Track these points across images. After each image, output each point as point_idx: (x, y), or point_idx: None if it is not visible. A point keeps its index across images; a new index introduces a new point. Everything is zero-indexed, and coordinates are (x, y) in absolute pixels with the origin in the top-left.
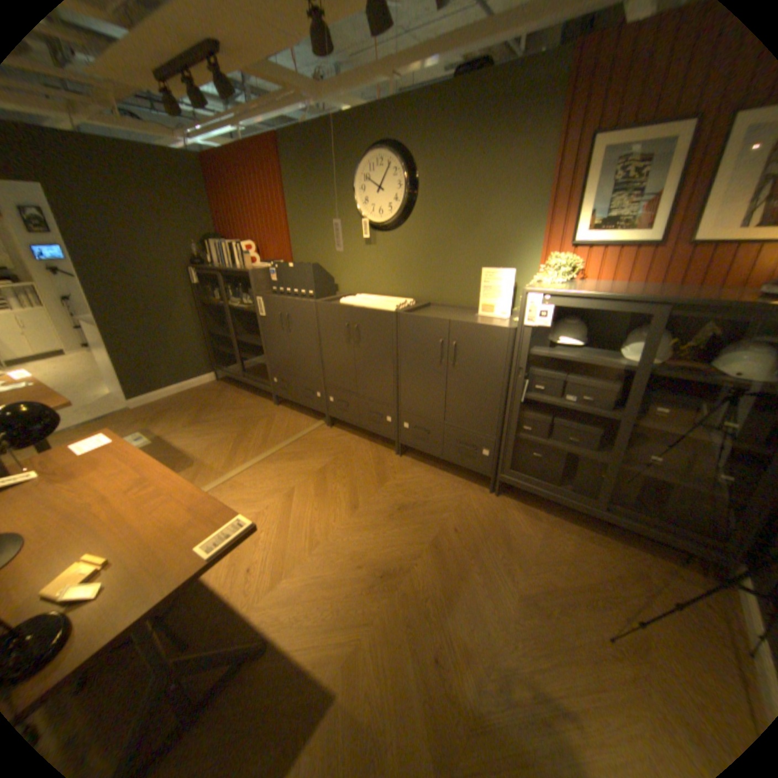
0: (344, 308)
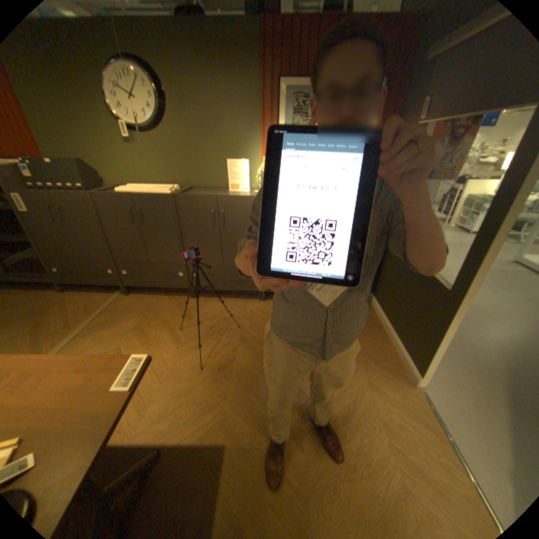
0: (124, 195)
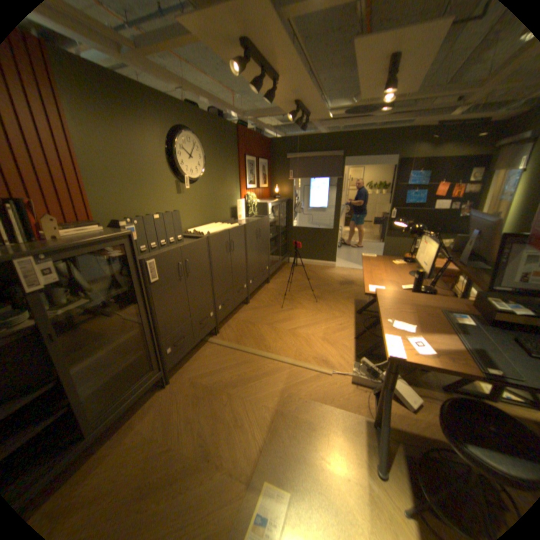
0: (225, 232)
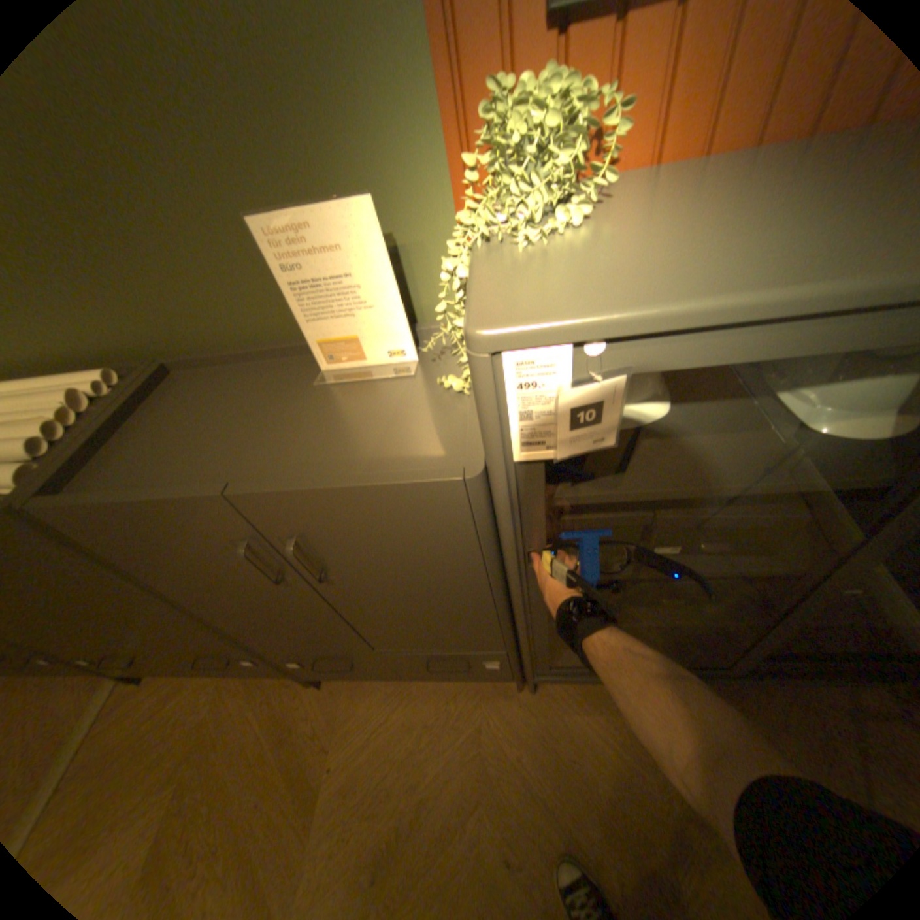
0: None
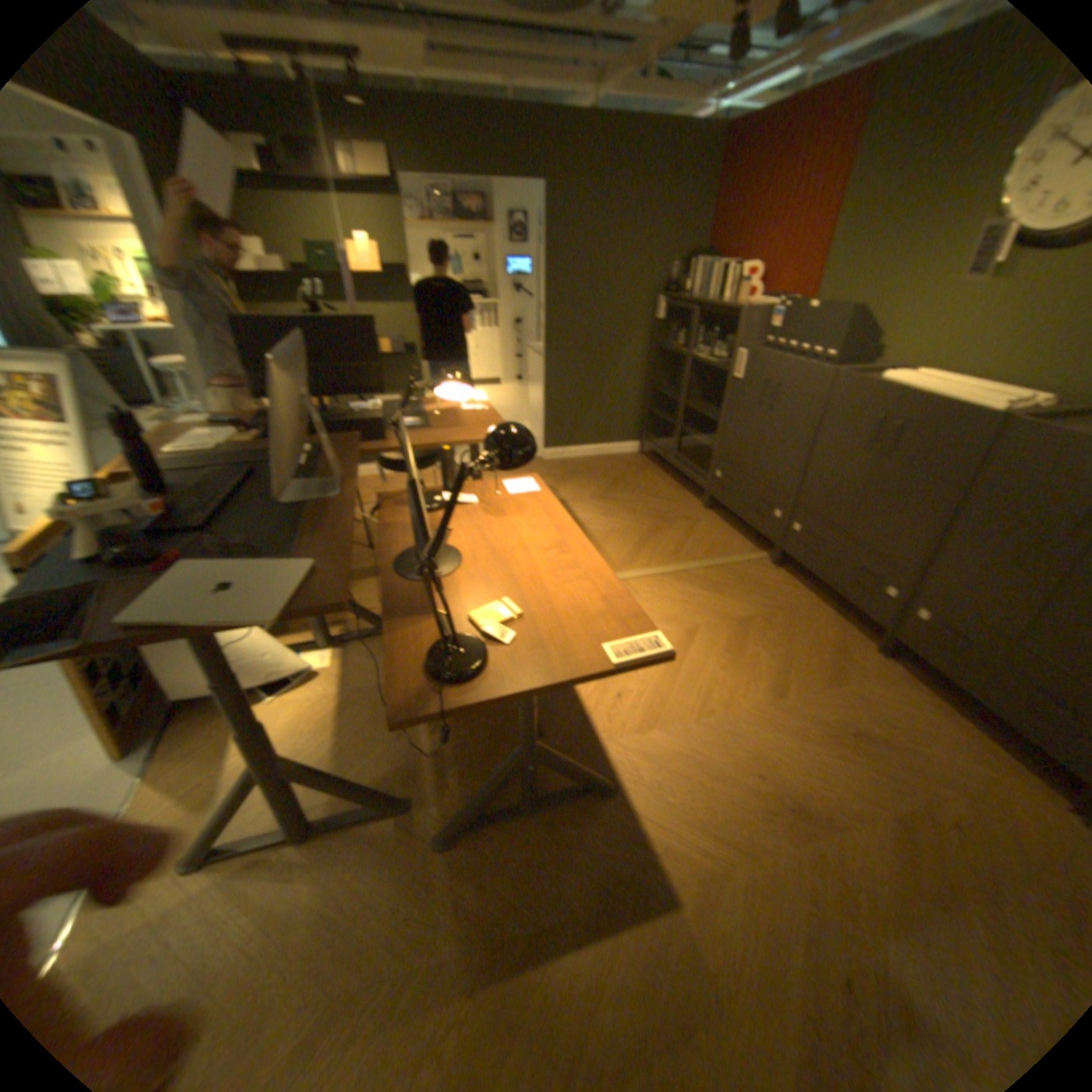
0: (890, 388)
